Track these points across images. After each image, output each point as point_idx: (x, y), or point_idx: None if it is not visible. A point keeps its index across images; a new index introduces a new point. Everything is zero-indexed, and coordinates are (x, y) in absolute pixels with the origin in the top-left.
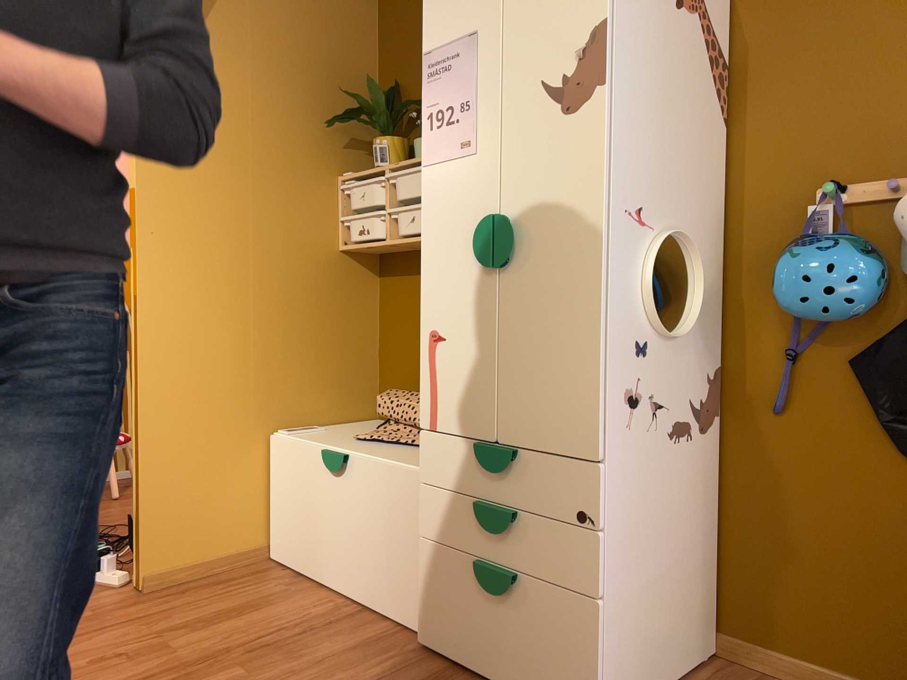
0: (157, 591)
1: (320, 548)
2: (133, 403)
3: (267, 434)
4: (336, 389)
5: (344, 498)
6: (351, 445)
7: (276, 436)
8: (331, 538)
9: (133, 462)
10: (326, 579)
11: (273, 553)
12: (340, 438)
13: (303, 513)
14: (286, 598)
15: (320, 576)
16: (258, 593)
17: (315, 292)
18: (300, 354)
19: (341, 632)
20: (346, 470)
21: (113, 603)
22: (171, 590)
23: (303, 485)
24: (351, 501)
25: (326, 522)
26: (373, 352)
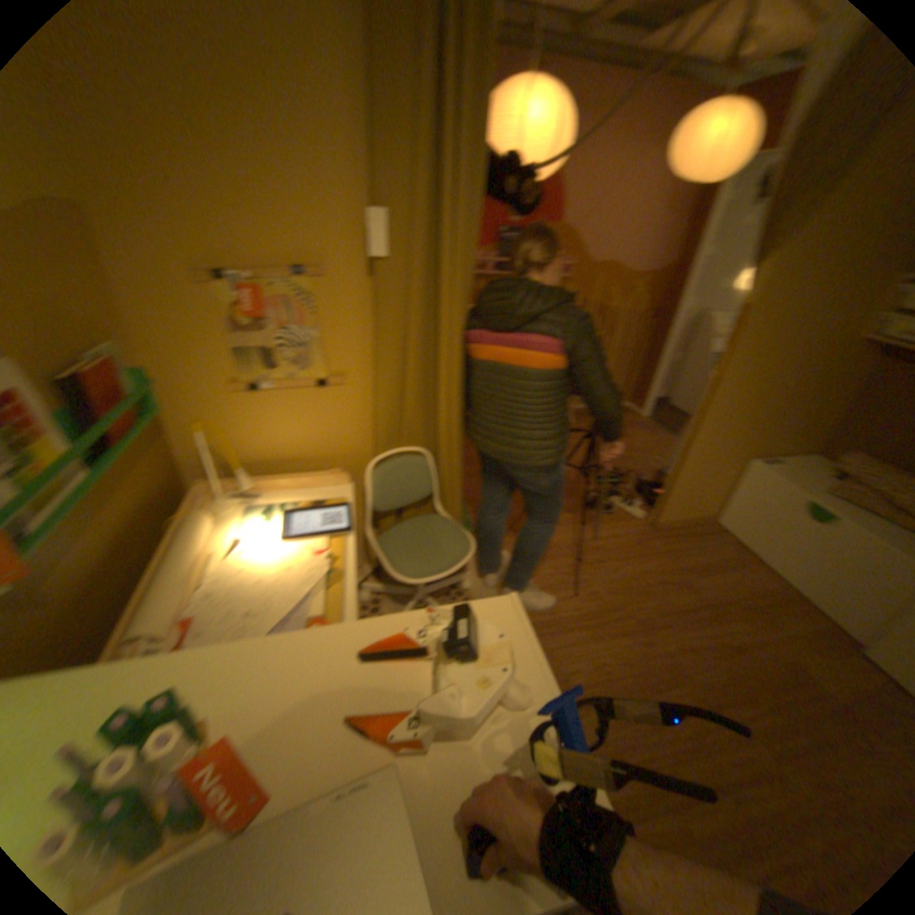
0: (665, 532)
1: (776, 547)
2: (687, 440)
3: (750, 460)
4: (804, 435)
5: (819, 538)
6: (833, 504)
7: (758, 465)
8: (792, 550)
9: (674, 469)
10: (773, 564)
11: (724, 523)
12: (814, 486)
13: (768, 522)
14: (748, 569)
15: (768, 560)
16: (727, 557)
17: (828, 371)
18: (794, 414)
19: (799, 617)
20: (831, 526)
21: (646, 535)
22: (673, 534)
23: (776, 508)
24: (827, 544)
25: (791, 539)
26: (842, 411)
